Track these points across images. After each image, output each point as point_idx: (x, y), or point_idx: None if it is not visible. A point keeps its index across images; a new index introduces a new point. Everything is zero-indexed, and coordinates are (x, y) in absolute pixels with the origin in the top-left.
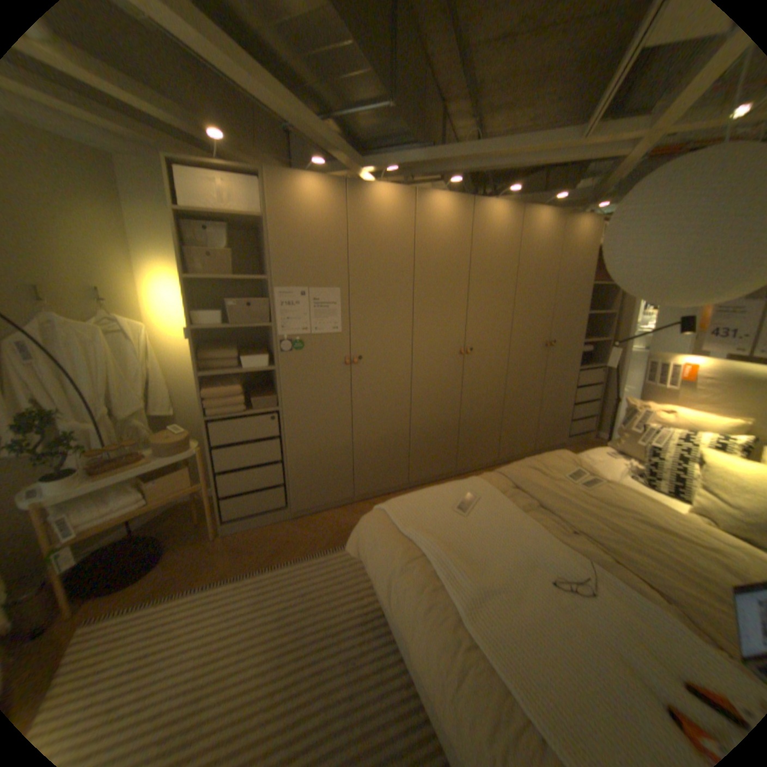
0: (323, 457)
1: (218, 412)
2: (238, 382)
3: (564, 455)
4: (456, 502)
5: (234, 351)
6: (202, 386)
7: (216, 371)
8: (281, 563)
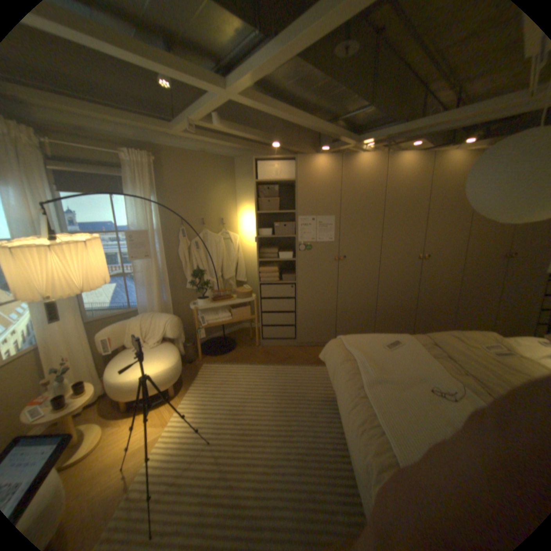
0: (318, 314)
1: (265, 280)
2: (277, 266)
3: (490, 335)
4: (387, 344)
5: (276, 250)
6: (260, 267)
7: (266, 259)
8: (288, 364)
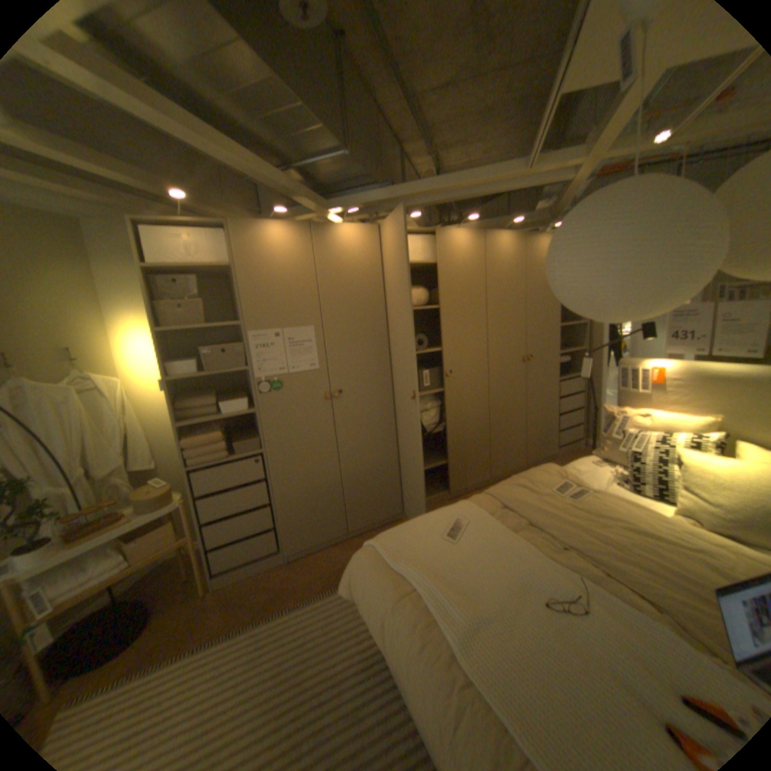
0: (313, 496)
1: (200, 461)
2: (219, 428)
3: (550, 469)
4: (445, 530)
5: (213, 398)
6: (181, 437)
7: (195, 420)
8: (276, 613)
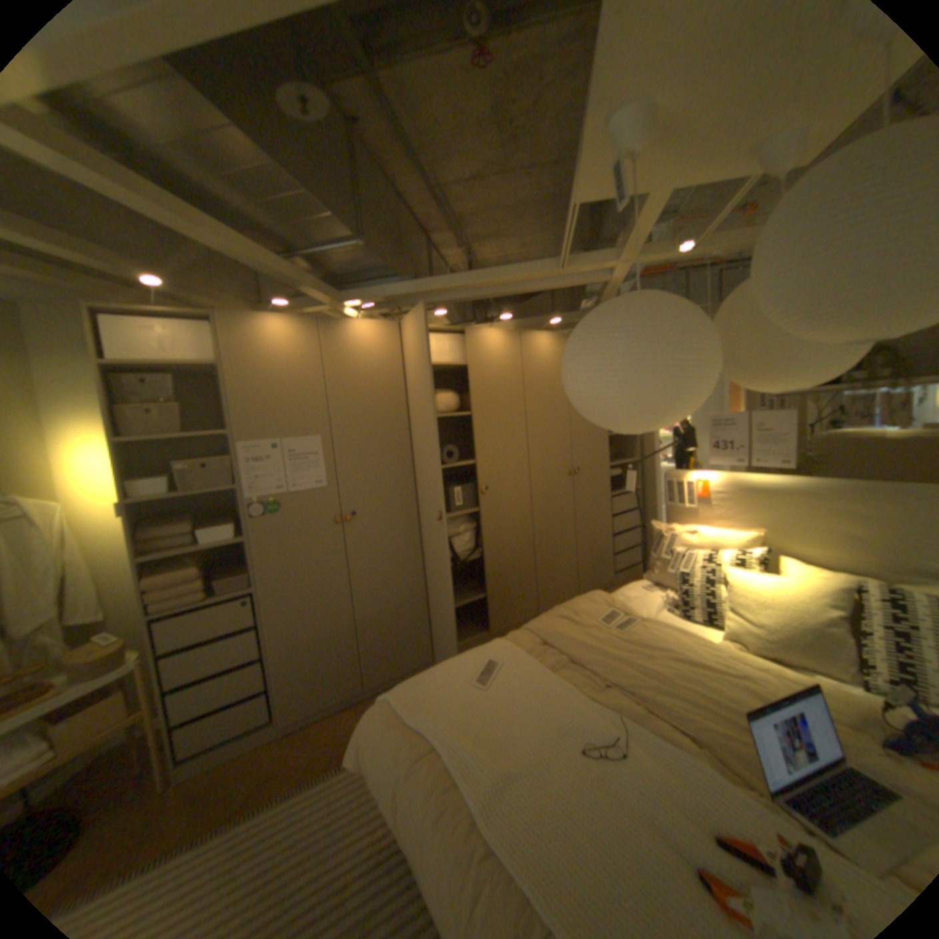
0: (317, 646)
1: (165, 608)
2: (194, 564)
3: (596, 597)
4: (474, 675)
5: (188, 526)
6: (141, 577)
7: (161, 554)
8: (263, 806)
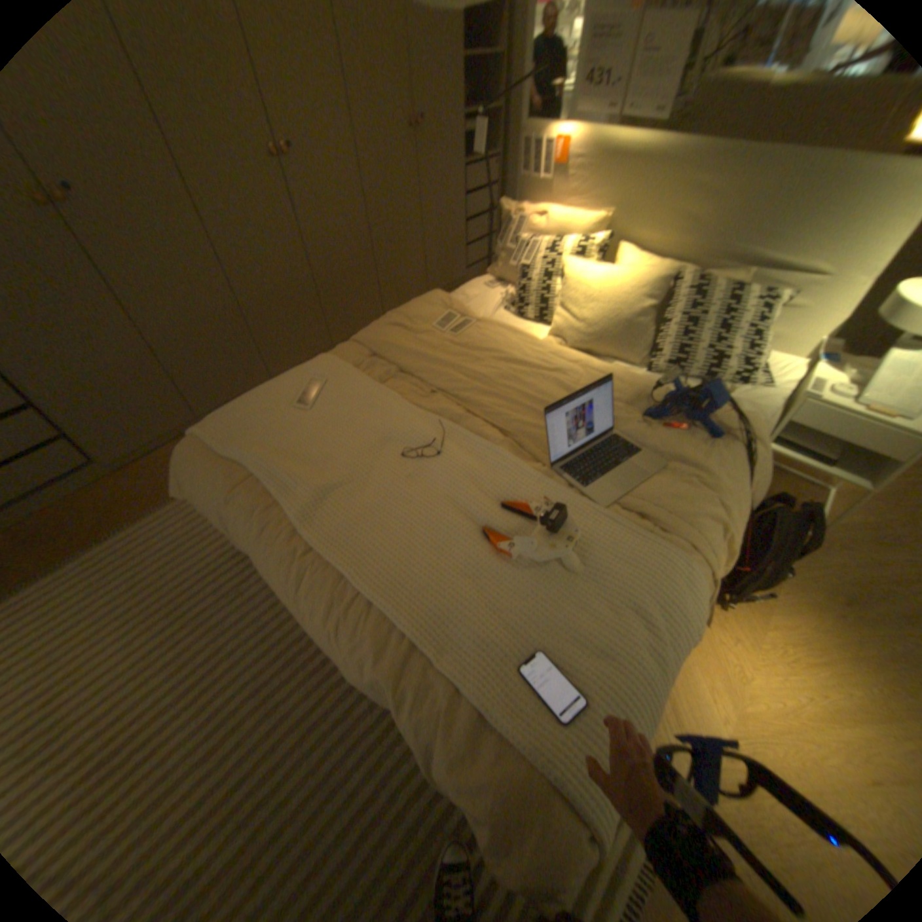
0: (106, 381)
1: None
2: None
3: (433, 300)
4: (295, 397)
5: None
6: None
7: None
8: (111, 532)
